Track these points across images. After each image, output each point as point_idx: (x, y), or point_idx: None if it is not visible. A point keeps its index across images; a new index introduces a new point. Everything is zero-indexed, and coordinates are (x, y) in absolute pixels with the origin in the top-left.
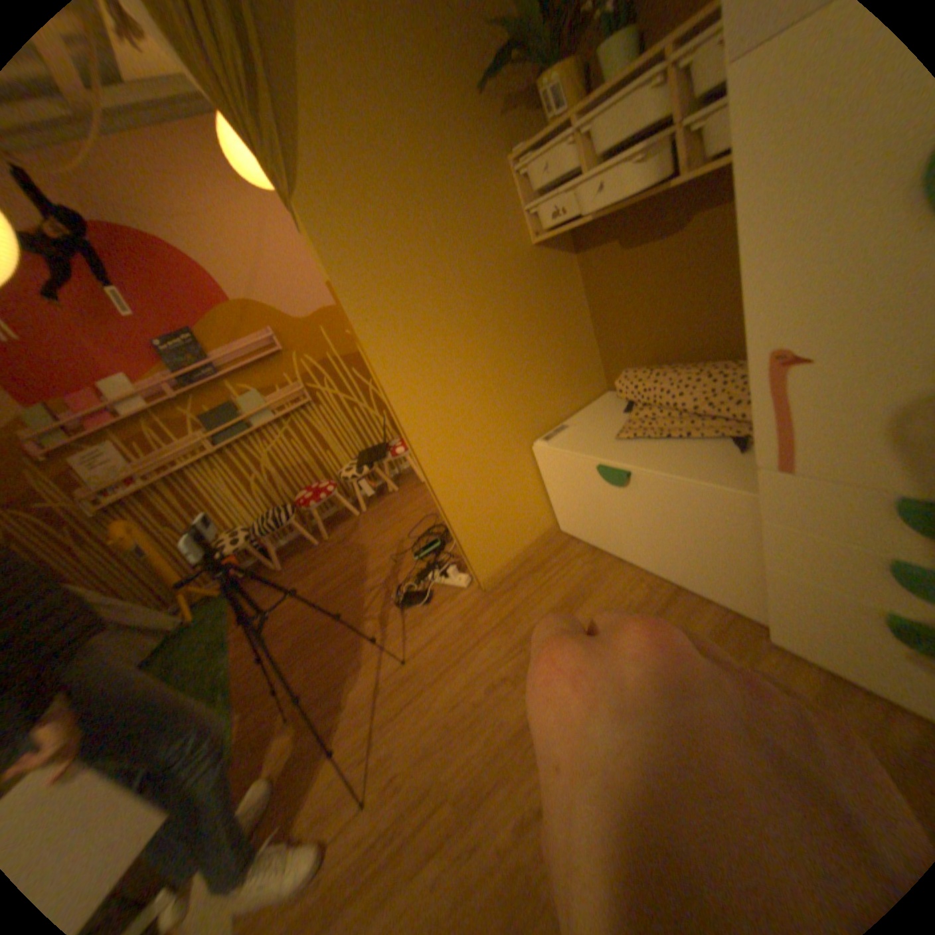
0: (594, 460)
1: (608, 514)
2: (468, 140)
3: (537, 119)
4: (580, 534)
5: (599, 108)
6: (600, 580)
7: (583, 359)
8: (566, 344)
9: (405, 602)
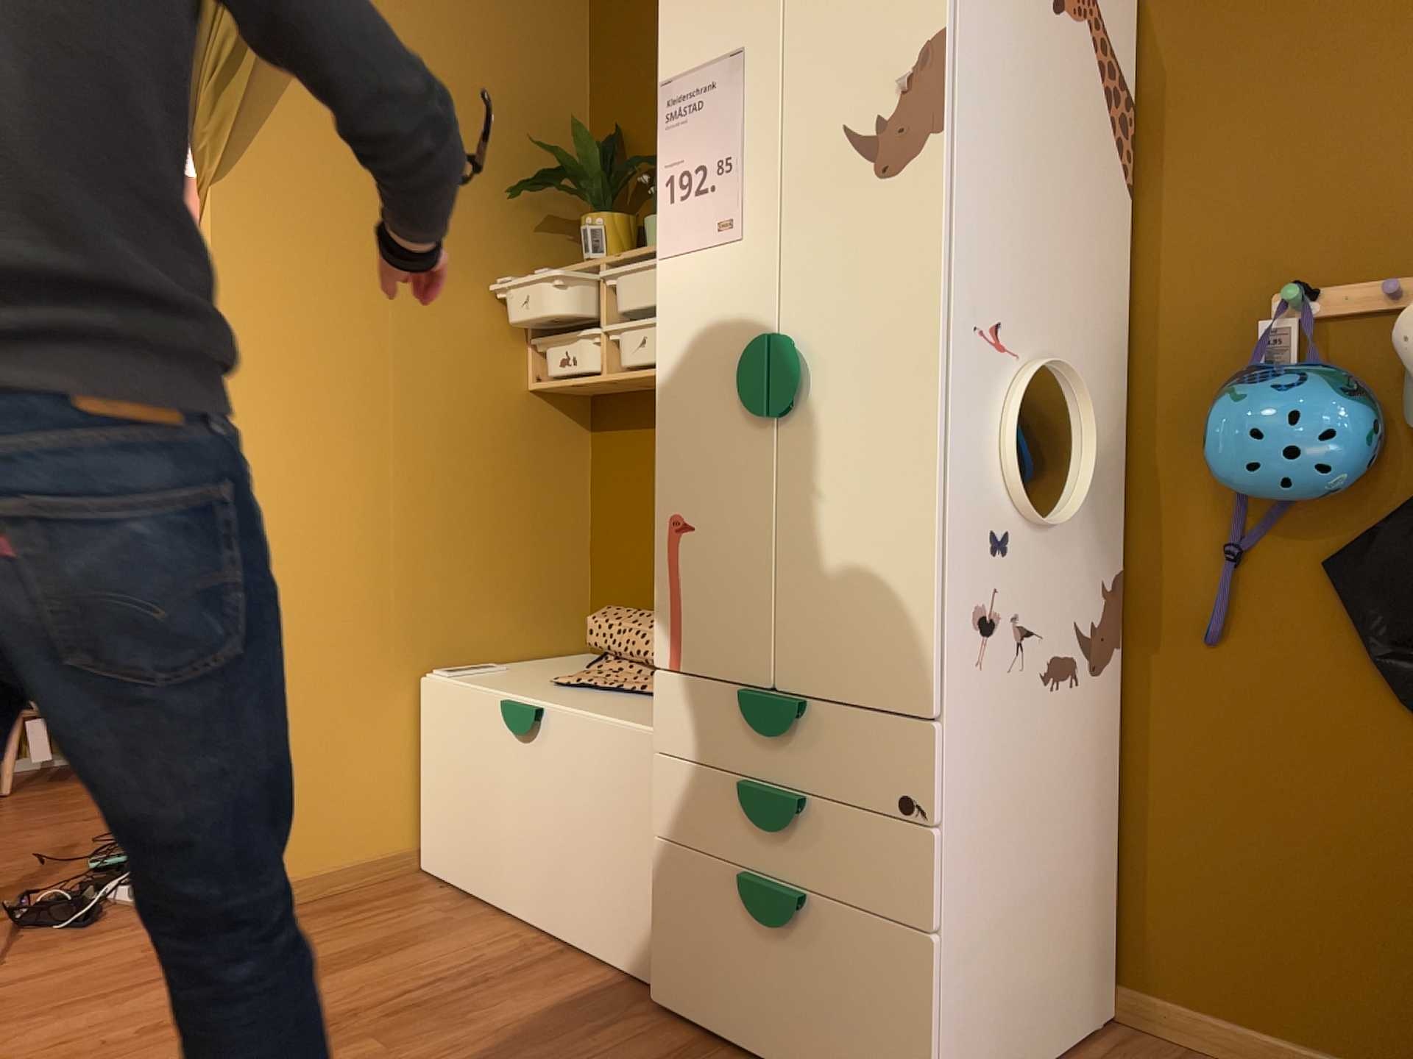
0: (501, 698)
1: (499, 809)
2: (479, 238)
3: (581, 259)
4: (449, 873)
5: (625, 269)
6: (446, 932)
7: (558, 585)
8: (536, 549)
9: (27, 923)
